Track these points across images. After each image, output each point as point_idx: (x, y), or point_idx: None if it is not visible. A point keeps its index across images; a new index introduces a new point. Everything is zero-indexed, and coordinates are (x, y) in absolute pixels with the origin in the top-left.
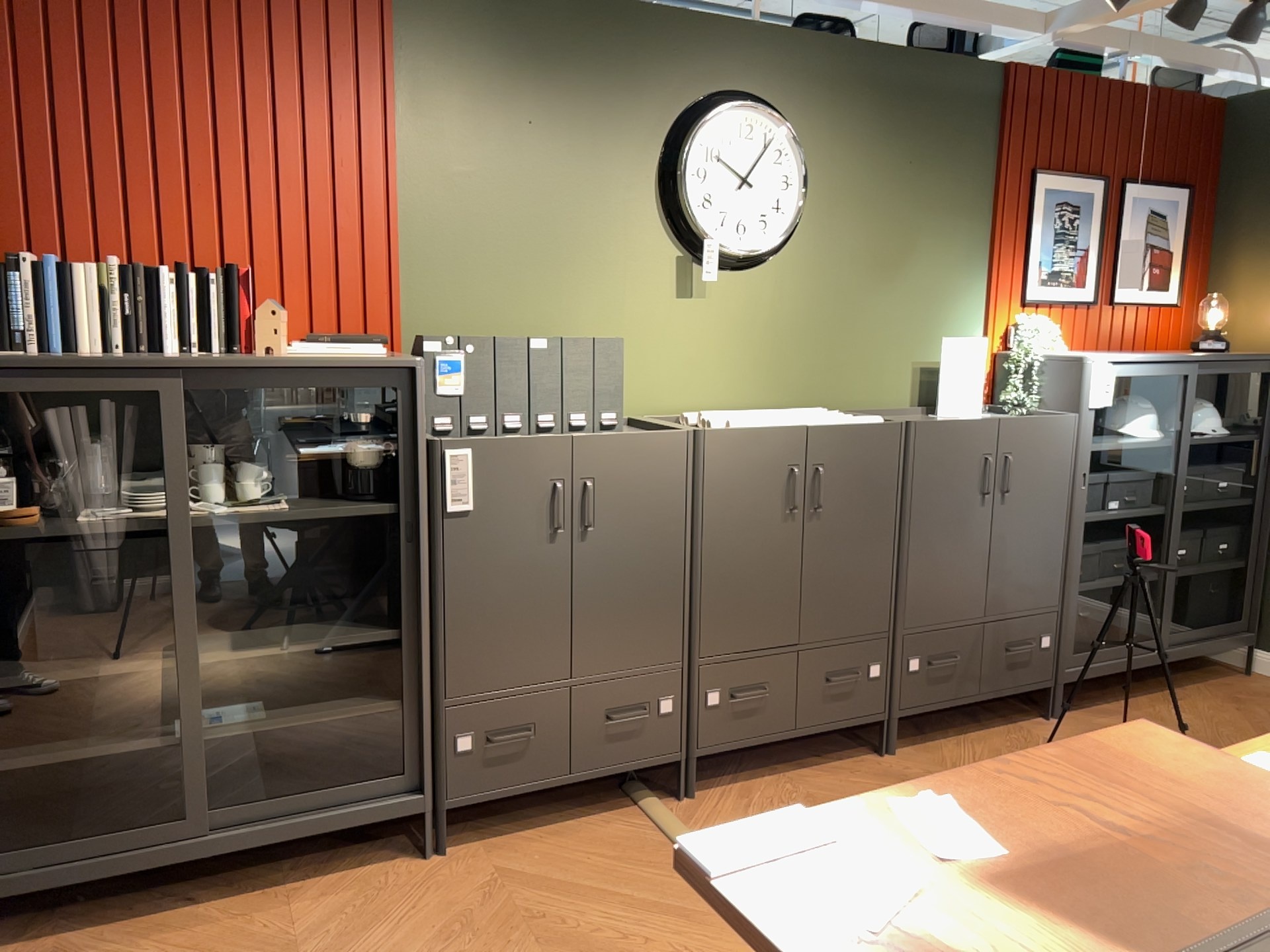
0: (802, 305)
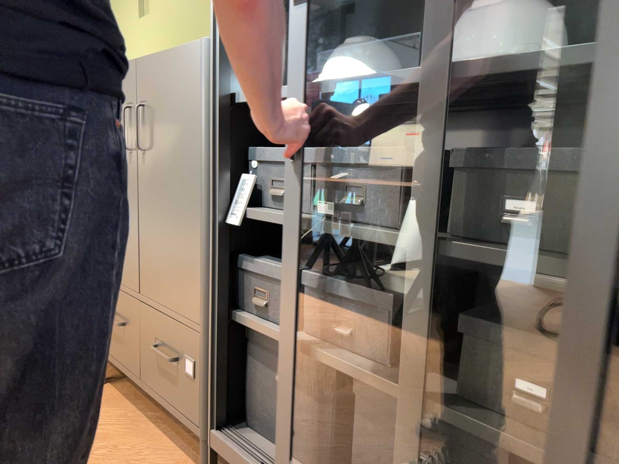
0: (189, 1)
